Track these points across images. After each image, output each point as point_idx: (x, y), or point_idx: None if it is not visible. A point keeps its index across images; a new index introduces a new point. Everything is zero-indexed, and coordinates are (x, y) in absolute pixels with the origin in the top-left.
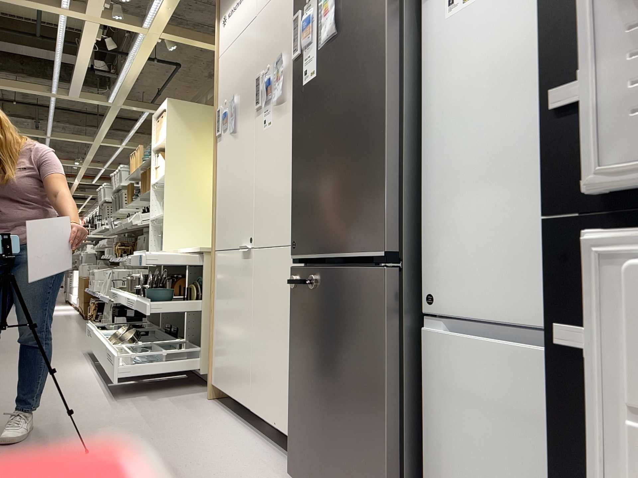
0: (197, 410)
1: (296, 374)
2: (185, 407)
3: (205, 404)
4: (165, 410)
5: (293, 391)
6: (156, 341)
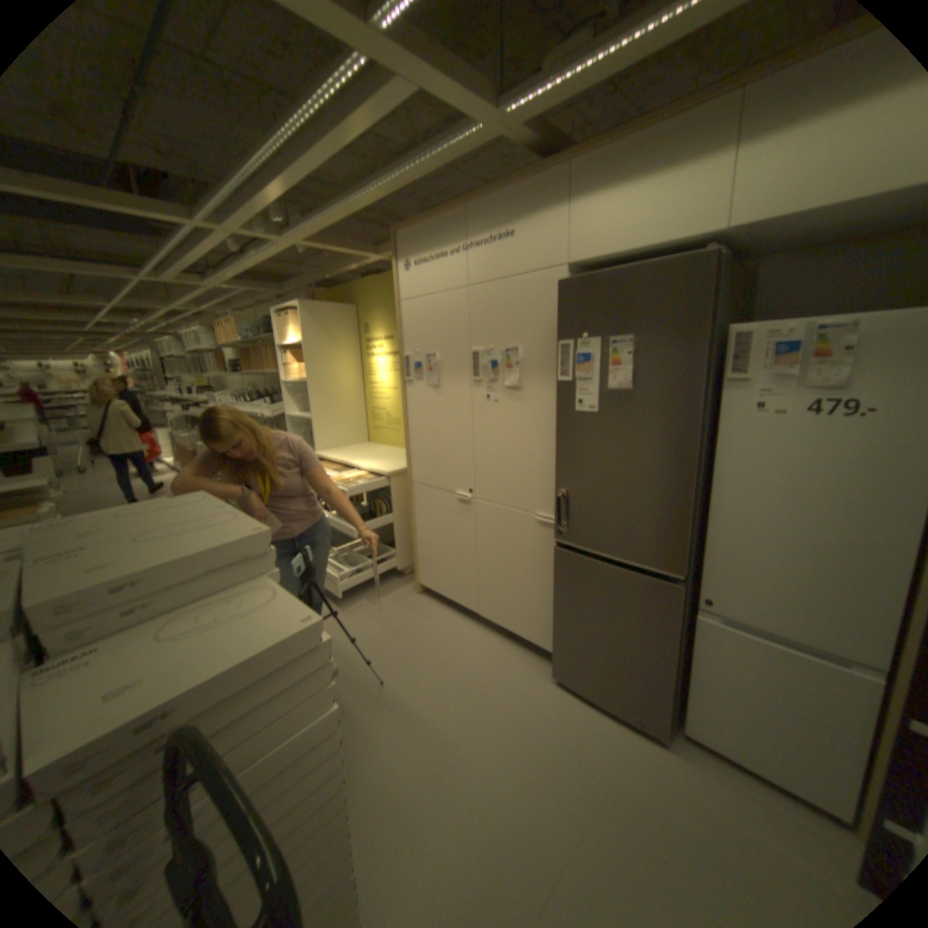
0: (421, 611)
1: (563, 620)
2: (408, 608)
3: (421, 602)
4: (395, 615)
5: (558, 628)
6: (347, 545)
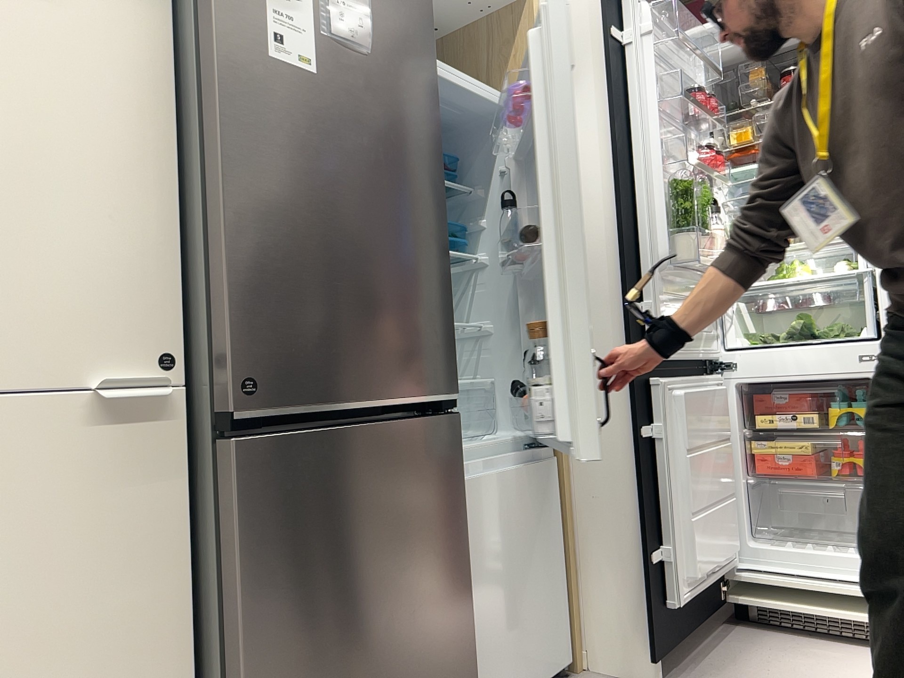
0: None
1: (272, 674)
2: None
3: None
4: None
5: None
6: None
